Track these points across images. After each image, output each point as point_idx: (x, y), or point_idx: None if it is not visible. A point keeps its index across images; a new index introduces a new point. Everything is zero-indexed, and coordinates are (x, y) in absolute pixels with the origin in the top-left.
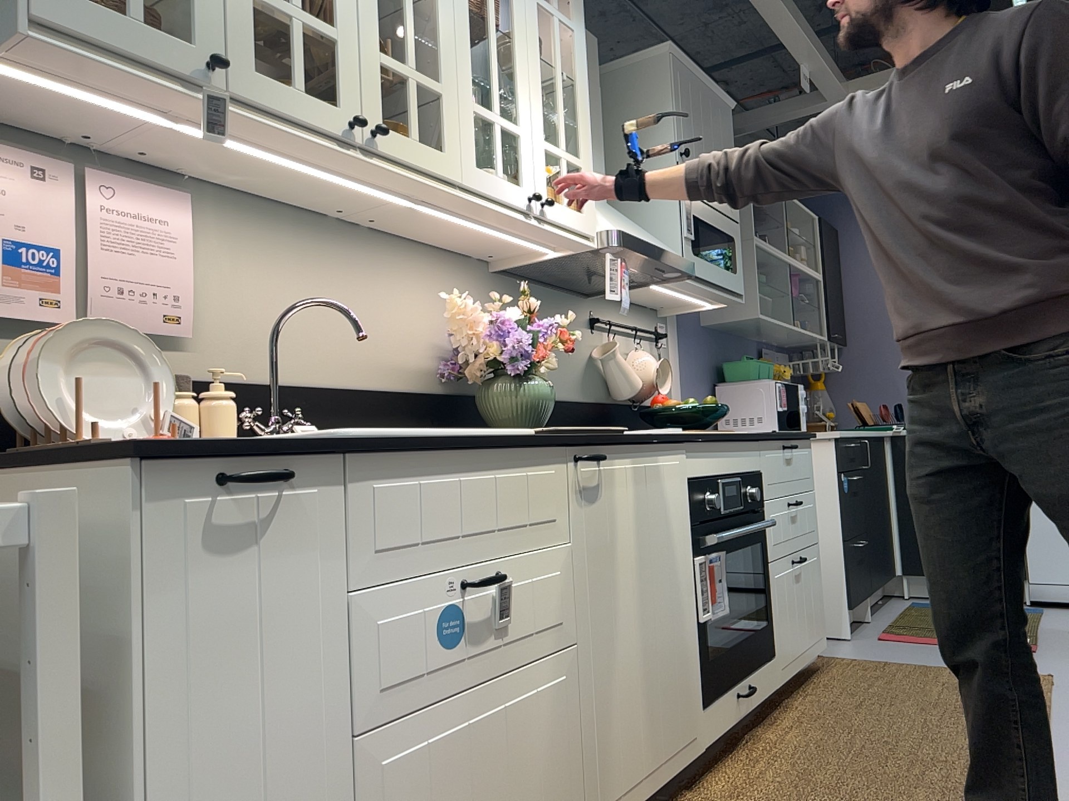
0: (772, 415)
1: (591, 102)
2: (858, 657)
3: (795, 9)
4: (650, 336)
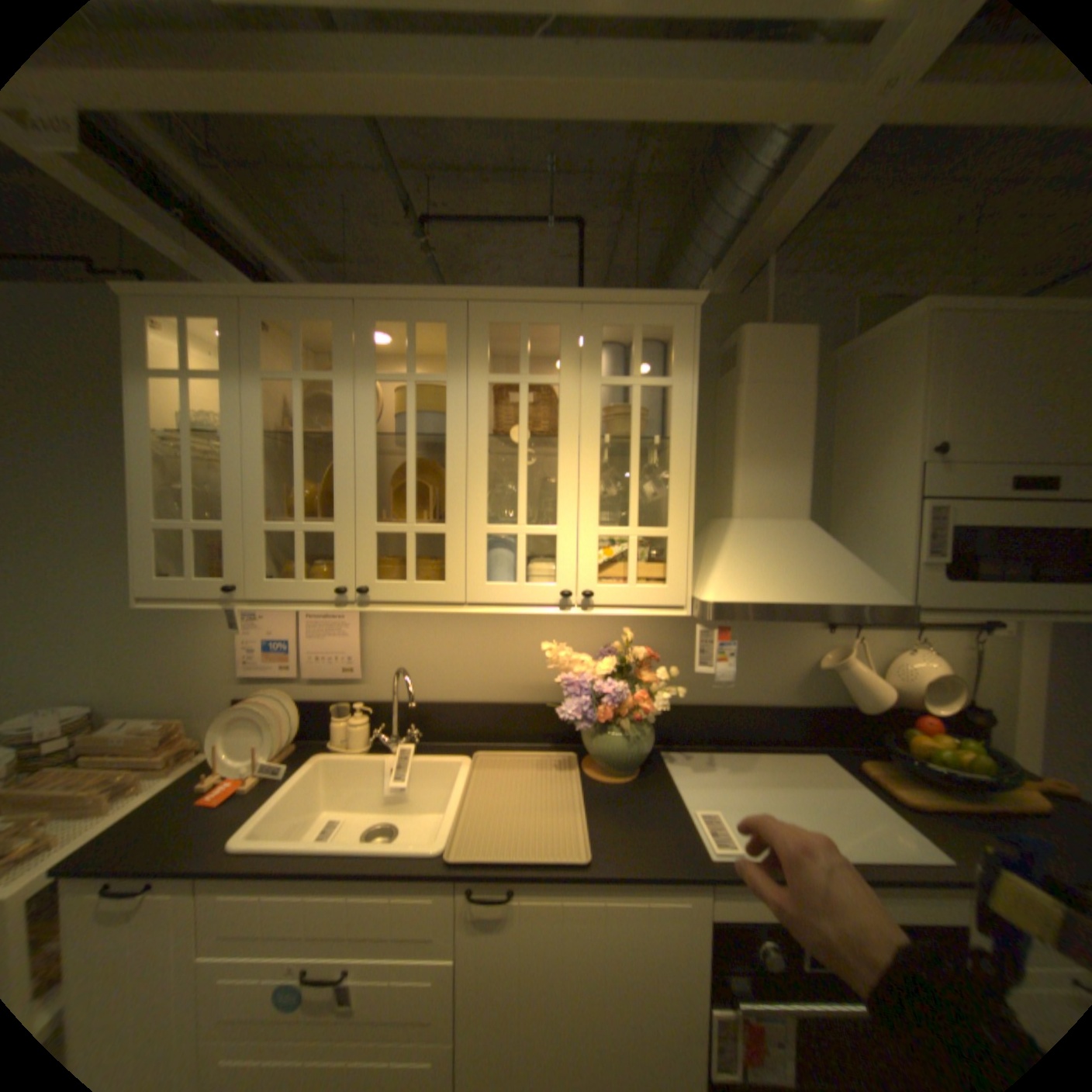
0: None
1: (784, 410)
2: None
3: None
4: (962, 627)
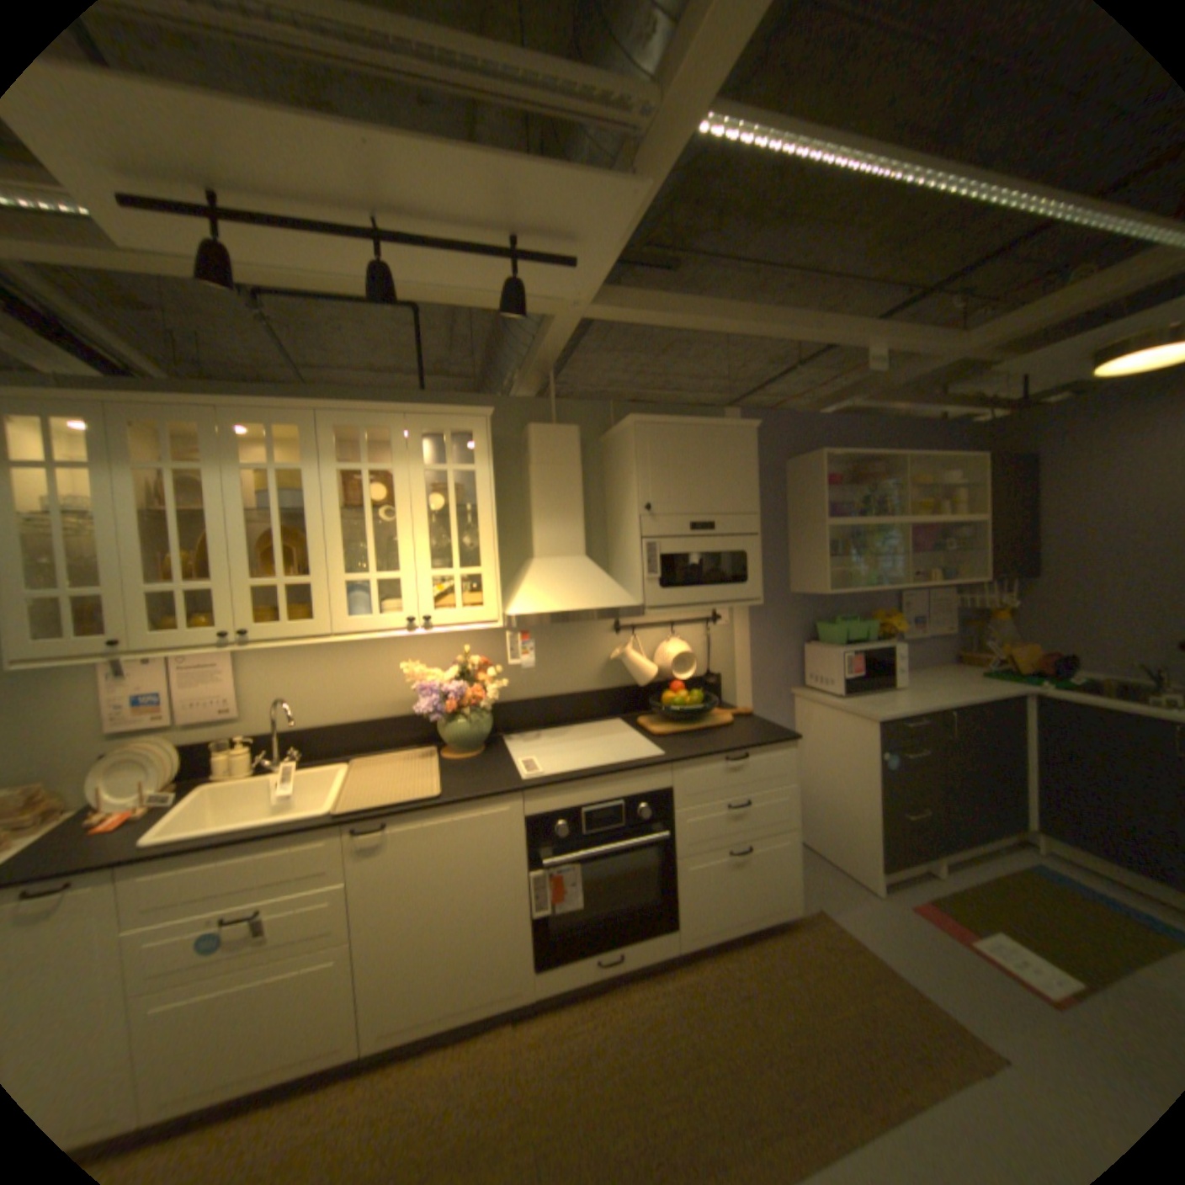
0: (842, 680)
1: (561, 483)
2: (851, 931)
3: (815, 314)
4: (698, 621)
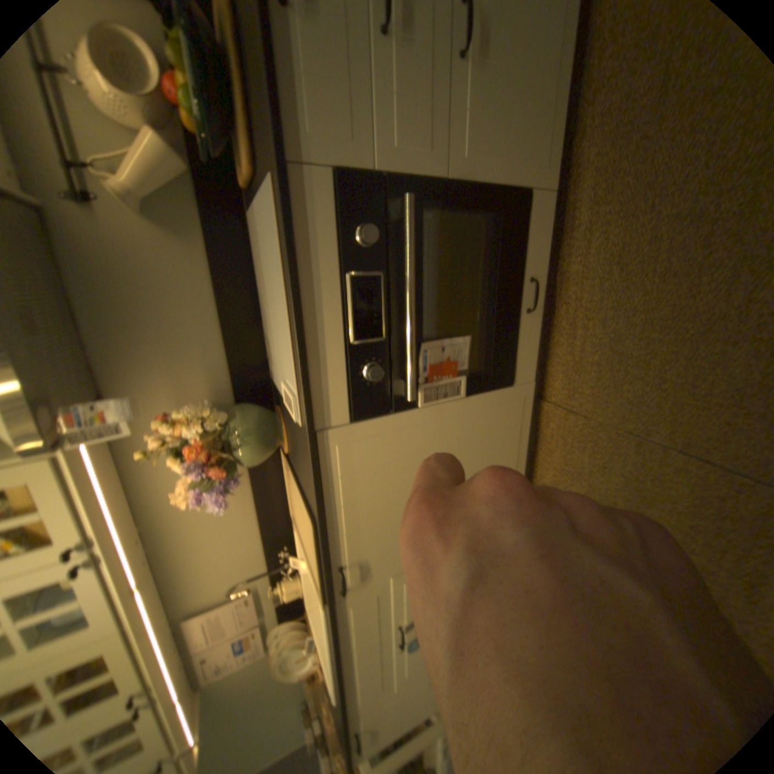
0: None
1: None
2: None
3: None
4: None
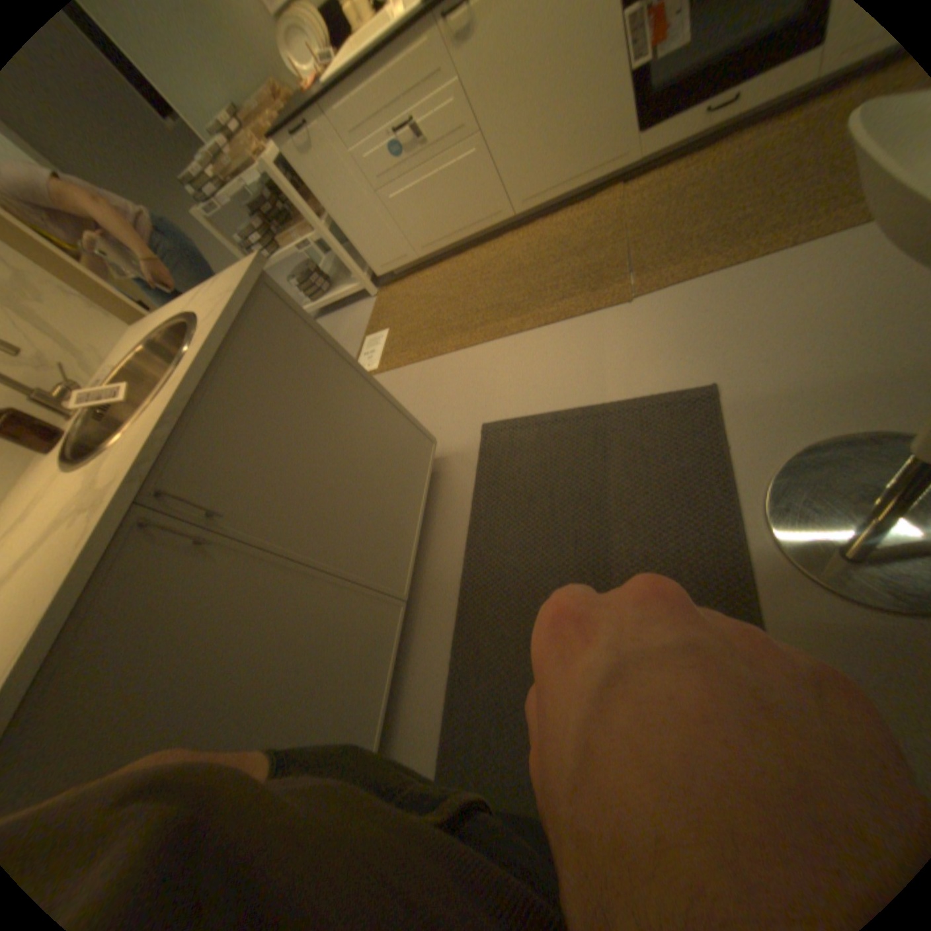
0: None
1: None
2: None
3: None
4: None
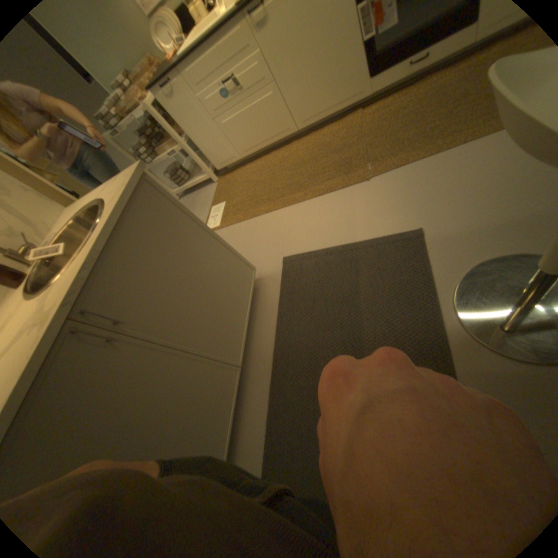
0: None
1: None
2: None
3: None
4: None
